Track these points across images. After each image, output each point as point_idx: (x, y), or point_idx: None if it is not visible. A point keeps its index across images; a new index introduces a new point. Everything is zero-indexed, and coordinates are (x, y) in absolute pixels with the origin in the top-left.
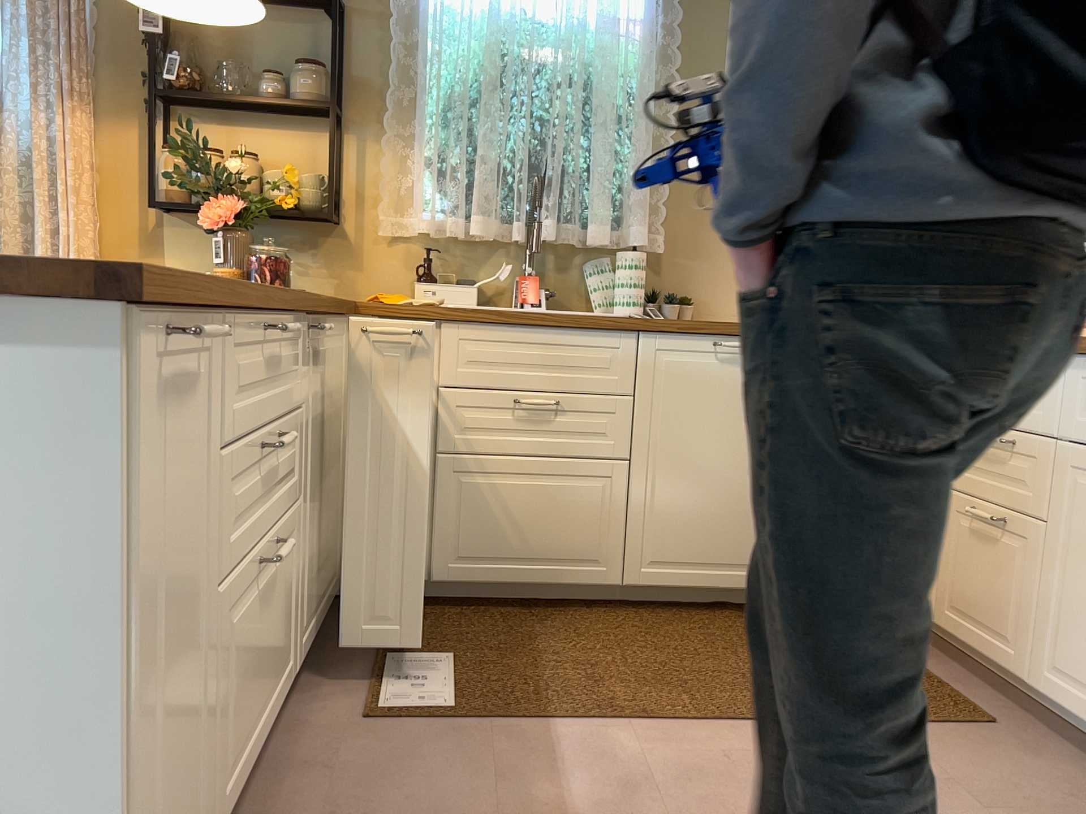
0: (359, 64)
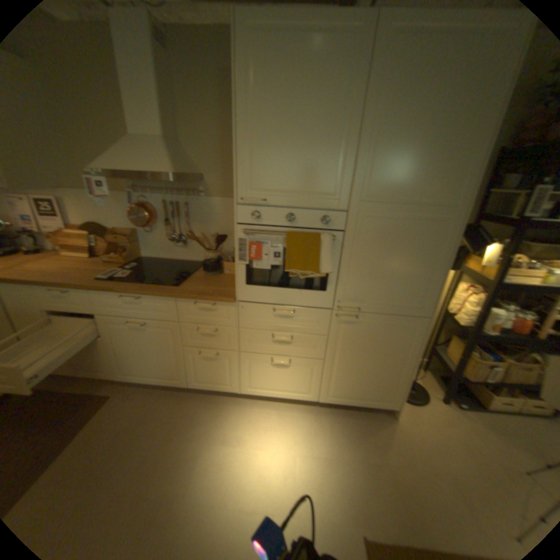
0: None
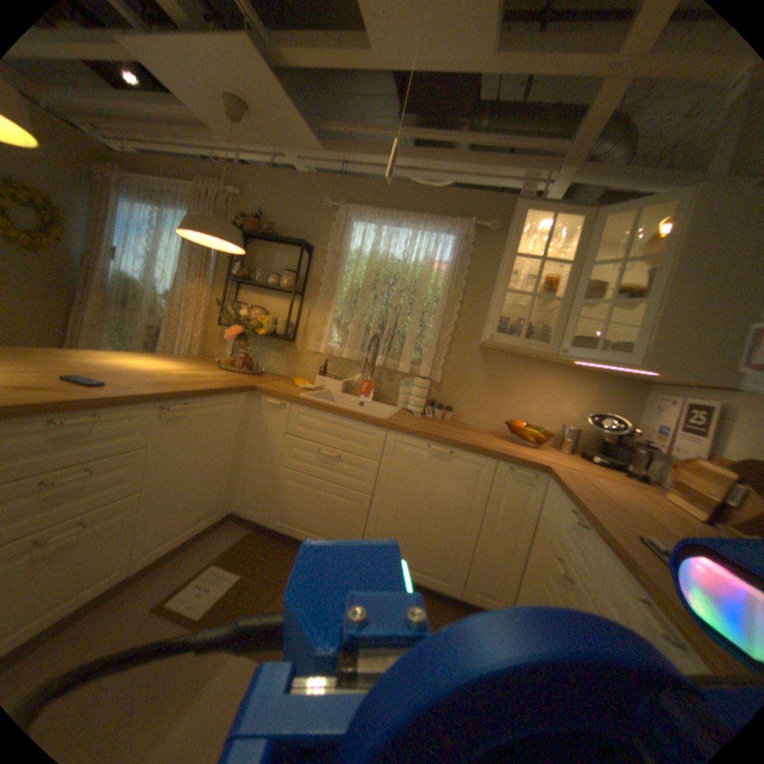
0: (314, 273)
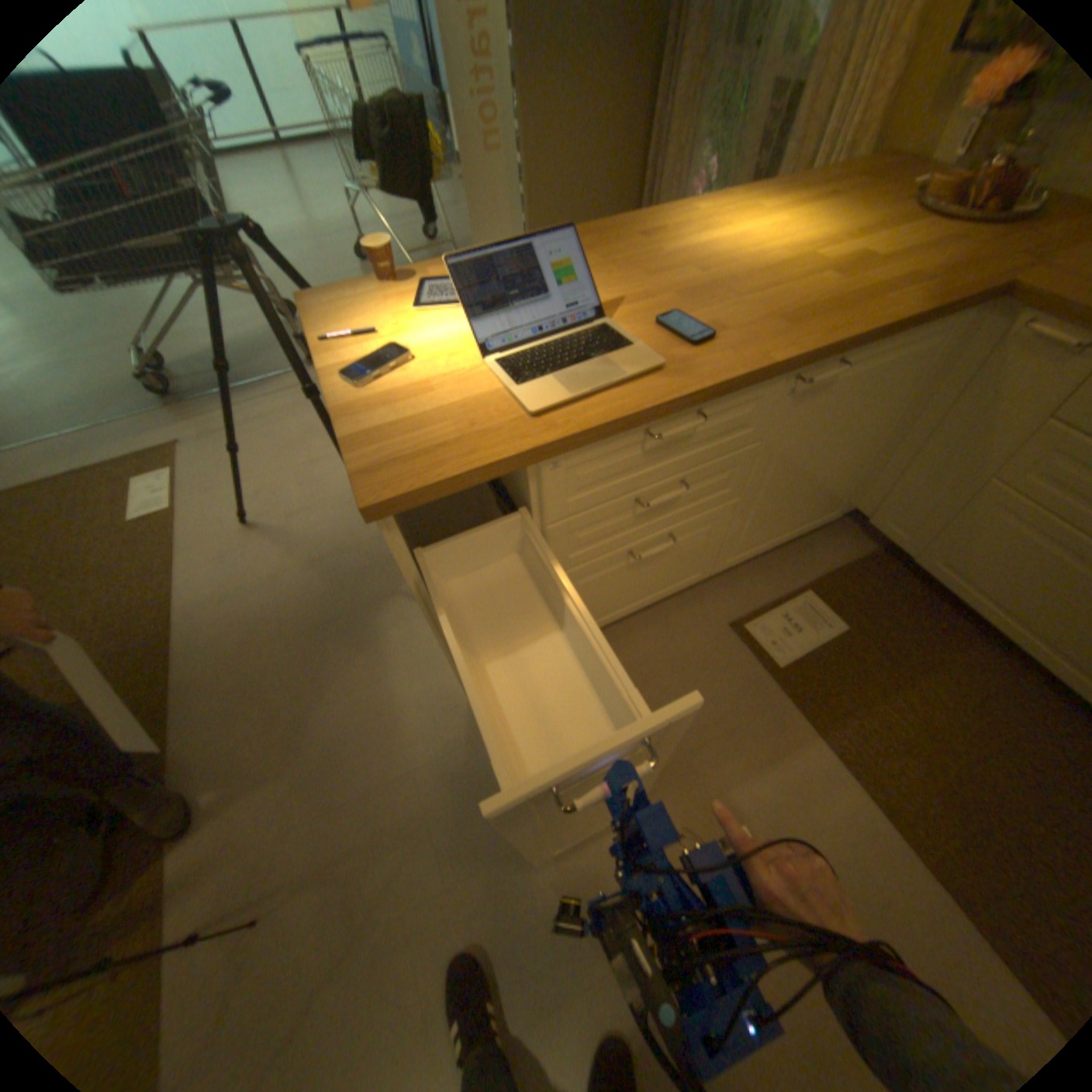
0: None
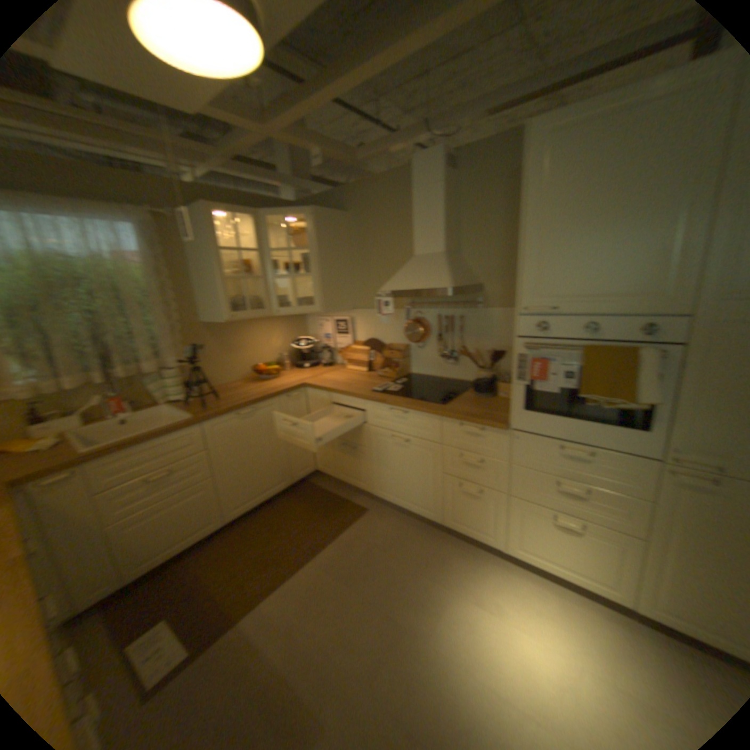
0: None
